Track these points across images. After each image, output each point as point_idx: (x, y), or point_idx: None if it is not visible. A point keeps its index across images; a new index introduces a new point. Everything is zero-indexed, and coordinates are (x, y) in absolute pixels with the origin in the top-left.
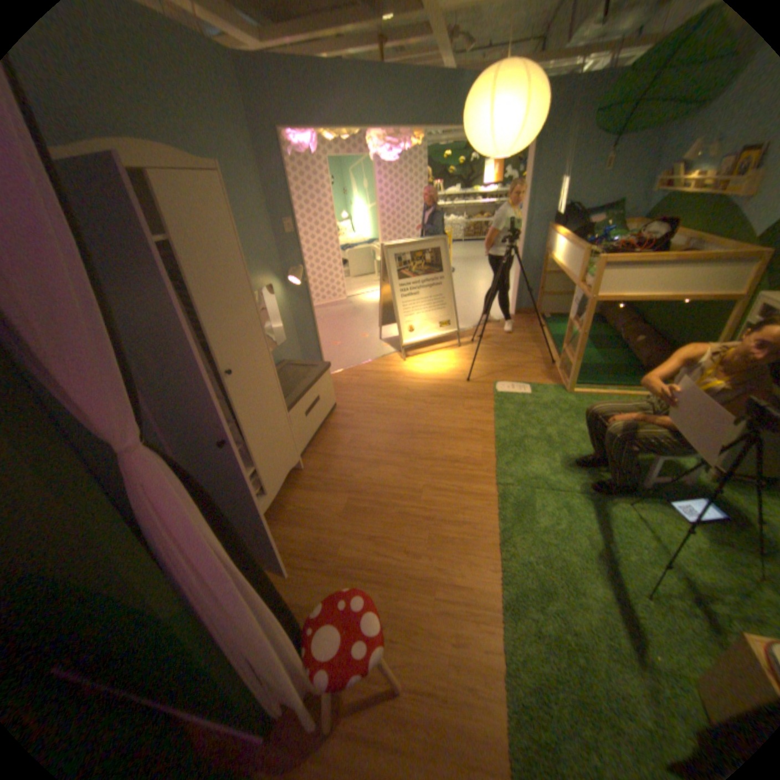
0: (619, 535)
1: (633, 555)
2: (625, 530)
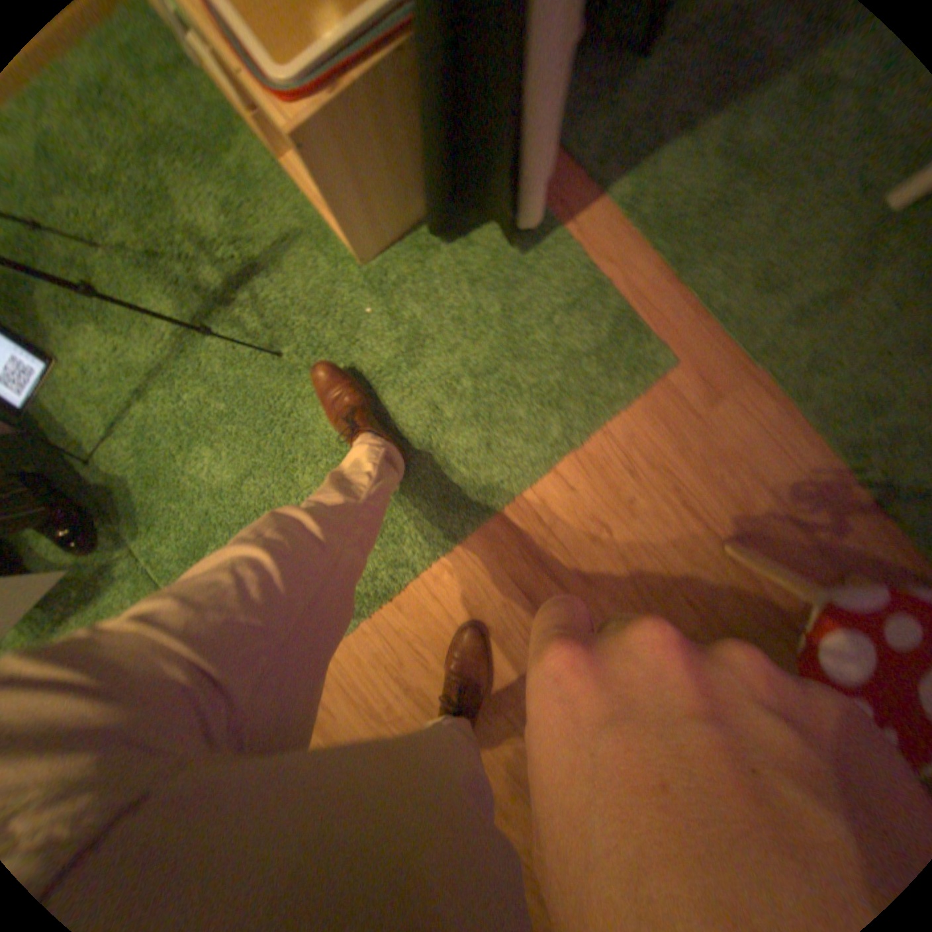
0: (175, 450)
1: (201, 413)
2: (155, 447)
